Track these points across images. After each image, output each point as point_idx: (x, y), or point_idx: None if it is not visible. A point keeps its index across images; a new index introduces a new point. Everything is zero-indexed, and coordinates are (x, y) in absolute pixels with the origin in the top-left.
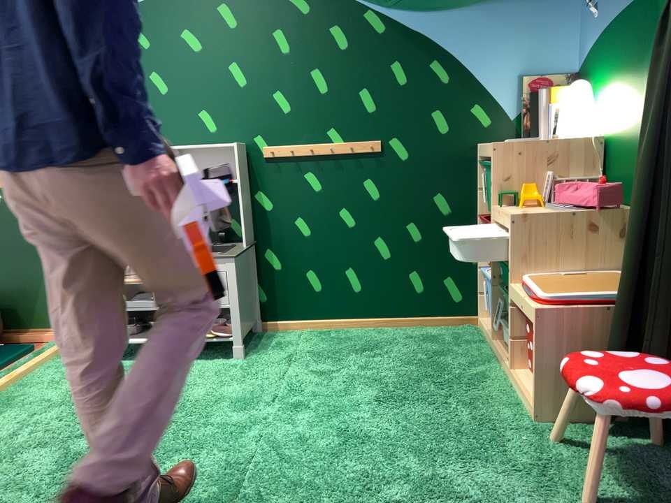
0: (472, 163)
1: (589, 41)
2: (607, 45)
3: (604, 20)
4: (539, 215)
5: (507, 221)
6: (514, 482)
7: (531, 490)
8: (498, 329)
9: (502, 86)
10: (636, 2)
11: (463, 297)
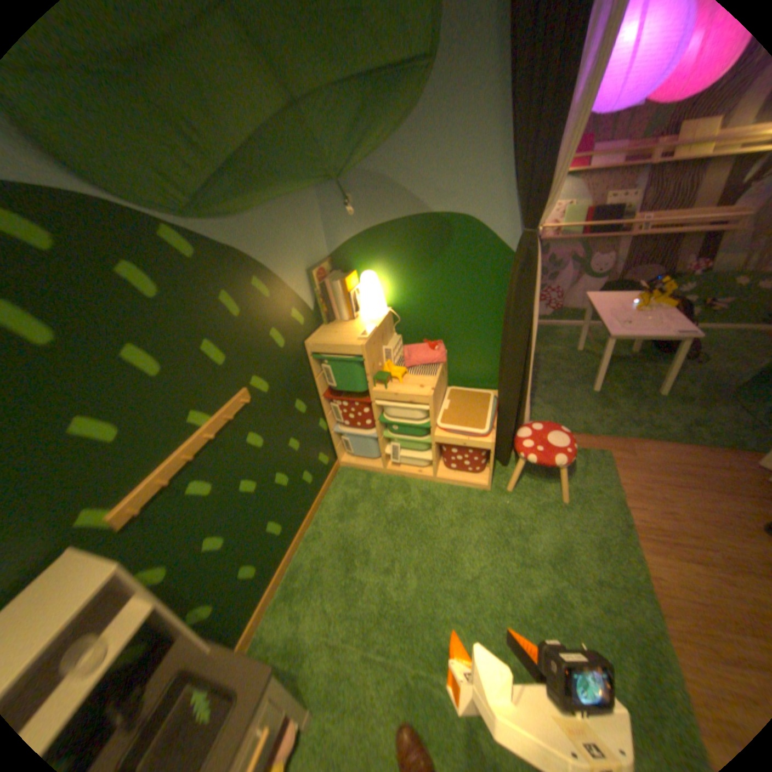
0: (309, 360)
1: (345, 233)
2: (378, 242)
3: (369, 221)
4: (436, 385)
5: (417, 399)
6: (548, 524)
7: (555, 520)
8: (386, 459)
9: (302, 284)
10: (418, 217)
11: (329, 456)
